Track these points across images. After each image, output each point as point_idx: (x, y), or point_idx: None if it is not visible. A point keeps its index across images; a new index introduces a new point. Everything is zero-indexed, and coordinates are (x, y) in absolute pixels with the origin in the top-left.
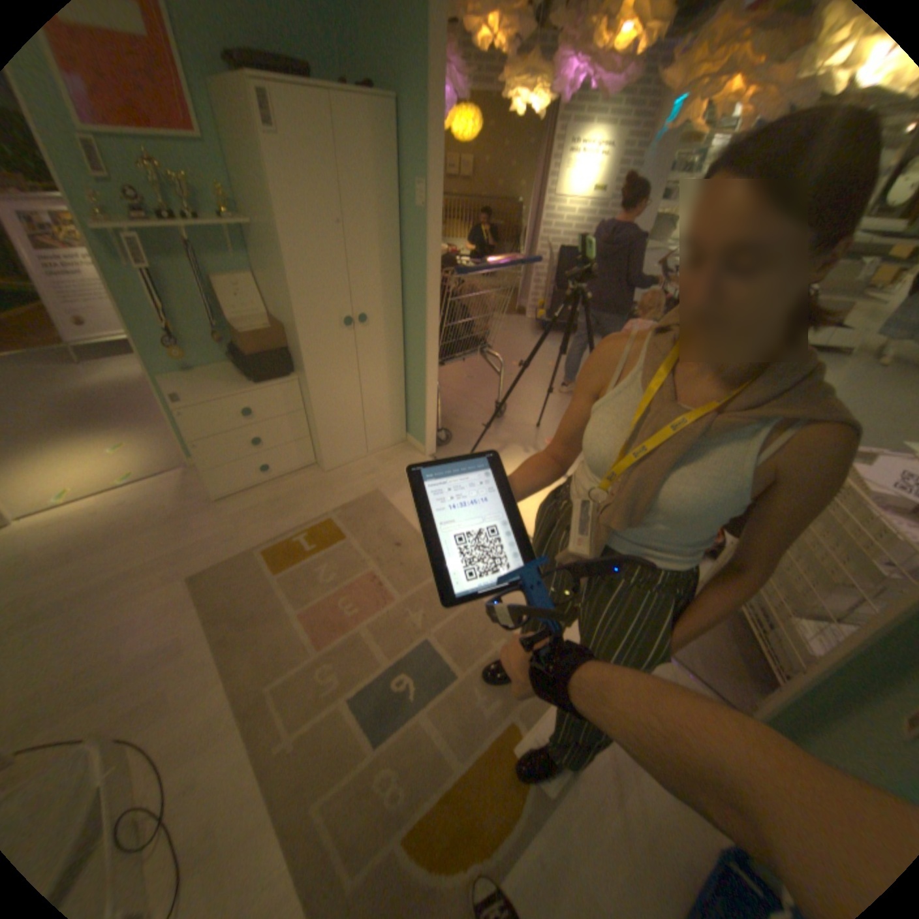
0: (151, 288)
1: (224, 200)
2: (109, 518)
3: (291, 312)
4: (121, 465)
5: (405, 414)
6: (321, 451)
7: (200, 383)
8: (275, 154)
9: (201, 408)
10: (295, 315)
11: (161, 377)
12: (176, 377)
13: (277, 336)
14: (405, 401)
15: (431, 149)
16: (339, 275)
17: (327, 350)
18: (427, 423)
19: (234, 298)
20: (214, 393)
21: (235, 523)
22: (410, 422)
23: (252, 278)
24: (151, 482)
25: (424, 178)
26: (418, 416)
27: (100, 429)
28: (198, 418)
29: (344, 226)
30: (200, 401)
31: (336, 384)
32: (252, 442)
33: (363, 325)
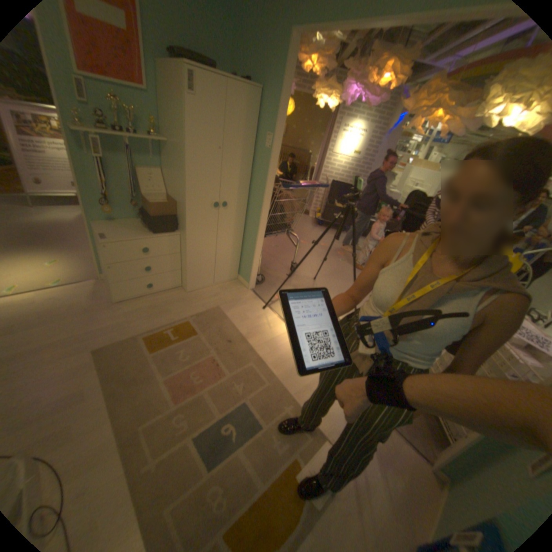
0: (98, 169)
1: (152, 126)
2: (42, 307)
3: (184, 195)
4: (54, 274)
5: (239, 263)
6: (187, 280)
7: (118, 229)
8: (191, 106)
9: (118, 245)
10: (186, 197)
11: (94, 223)
12: (103, 224)
13: (171, 208)
14: (240, 255)
15: (279, 118)
16: (215, 178)
17: (201, 220)
18: (252, 270)
19: (148, 182)
20: (127, 236)
21: (127, 319)
22: (241, 268)
23: (160, 172)
24: (73, 287)
25: (272, 133)
26: (247, 265)
27: (42, 250)
28: (115, 250)
29: (223, 152)
30: (118, 240)
31: (202, 240)
32: (145, 269)
33: (224, 208)
